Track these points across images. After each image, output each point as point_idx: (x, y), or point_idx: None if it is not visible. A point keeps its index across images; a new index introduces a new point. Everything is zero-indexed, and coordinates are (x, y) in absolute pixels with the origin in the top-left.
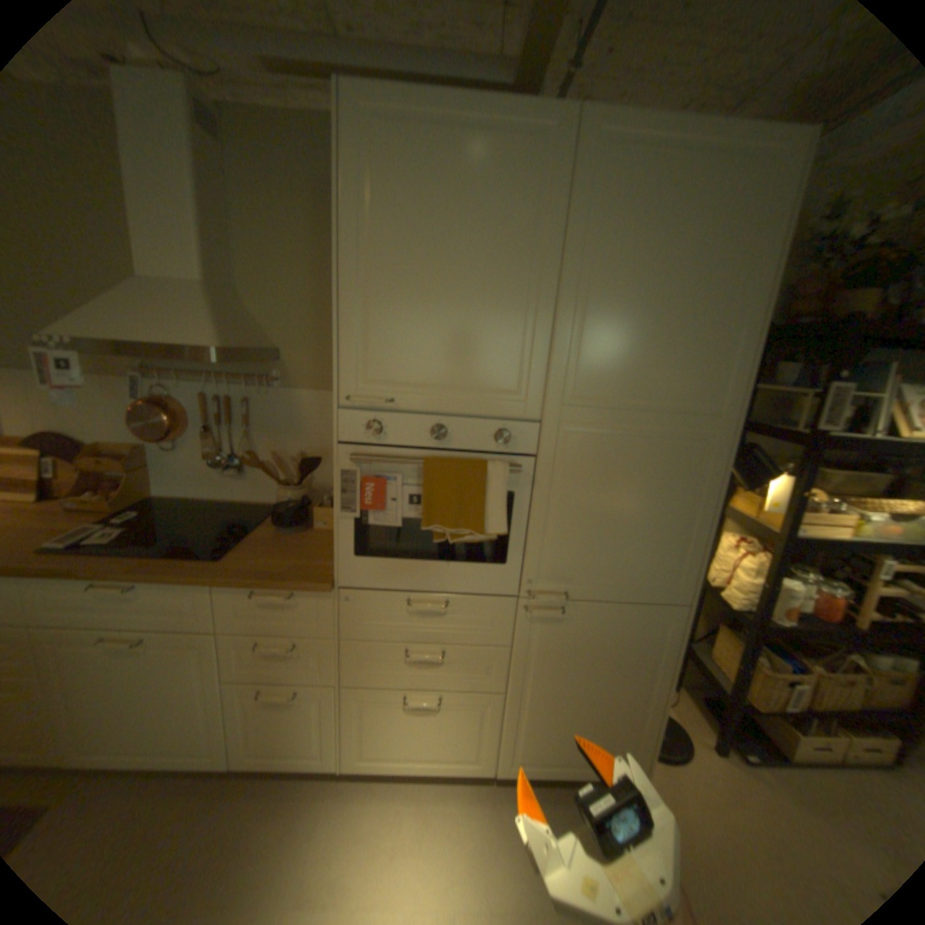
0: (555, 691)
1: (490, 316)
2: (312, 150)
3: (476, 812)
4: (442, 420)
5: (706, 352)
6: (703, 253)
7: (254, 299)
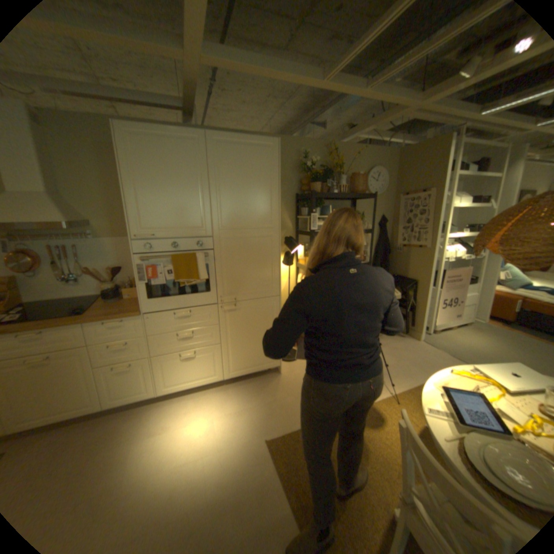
0: (238, 338)
1: (186, 201)
2: (92, 131)
3: (217, 394)
4: (175, 241)
5: (263, 208)
6: (254, 177)
7: (70, 198)
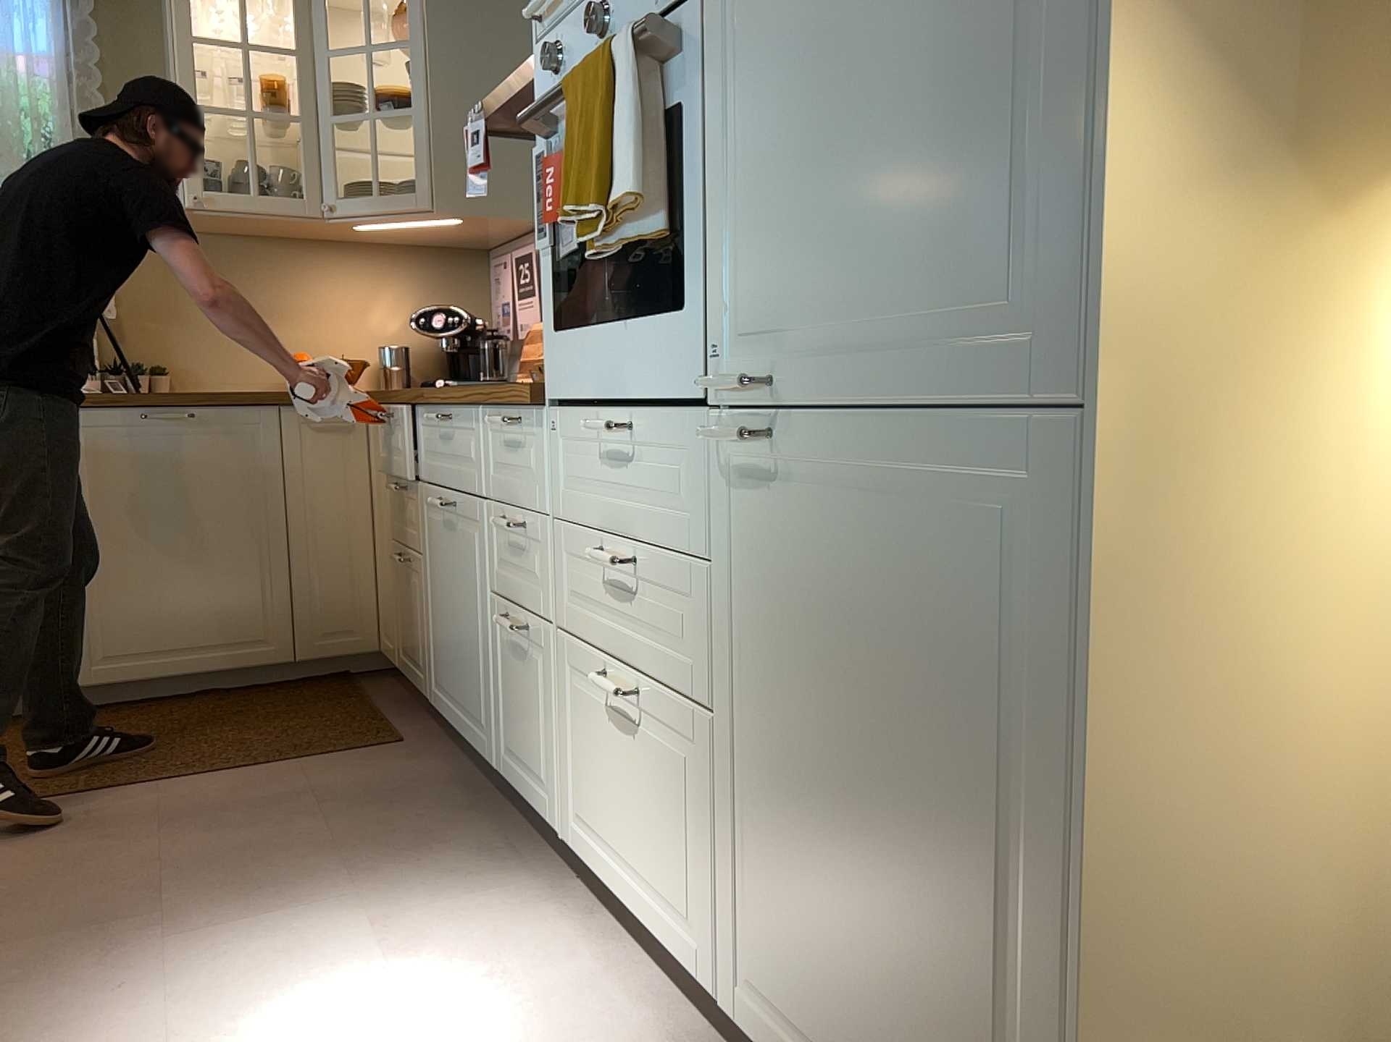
0: (796, 742)
1: None
2: None
3: None
4: None
5: None
6: None
7: None
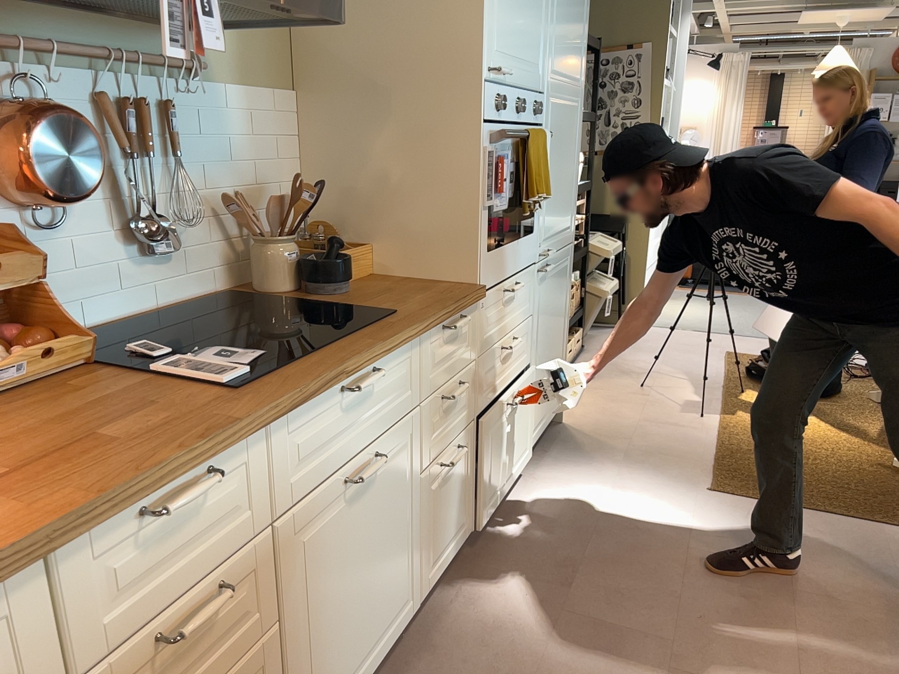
0: (544, 344)
1: None
2: None
3: (532, 487)
4: (519, 95)
5: (579, 40)
6: None
7: None
